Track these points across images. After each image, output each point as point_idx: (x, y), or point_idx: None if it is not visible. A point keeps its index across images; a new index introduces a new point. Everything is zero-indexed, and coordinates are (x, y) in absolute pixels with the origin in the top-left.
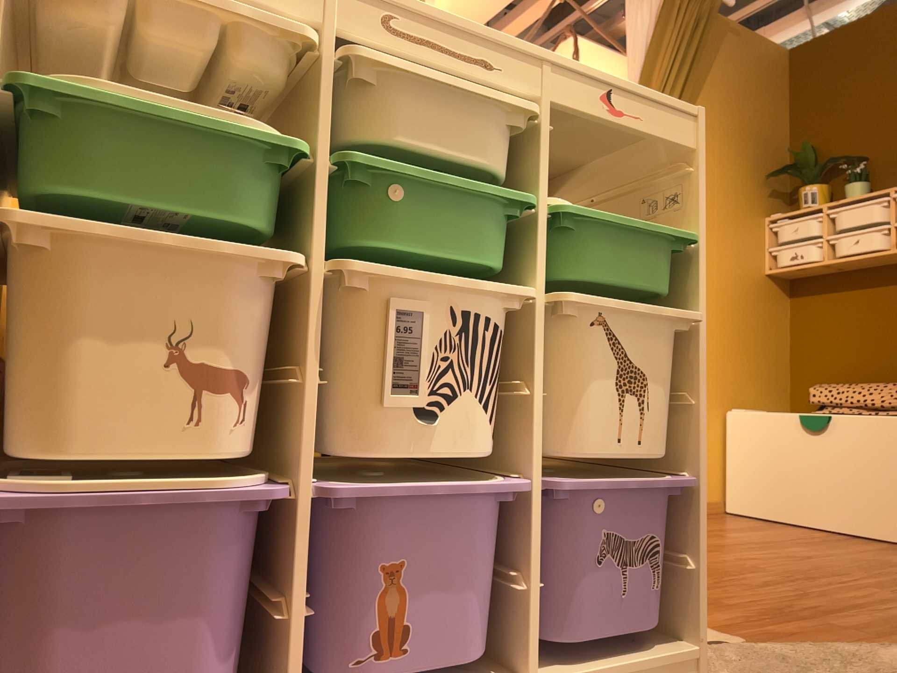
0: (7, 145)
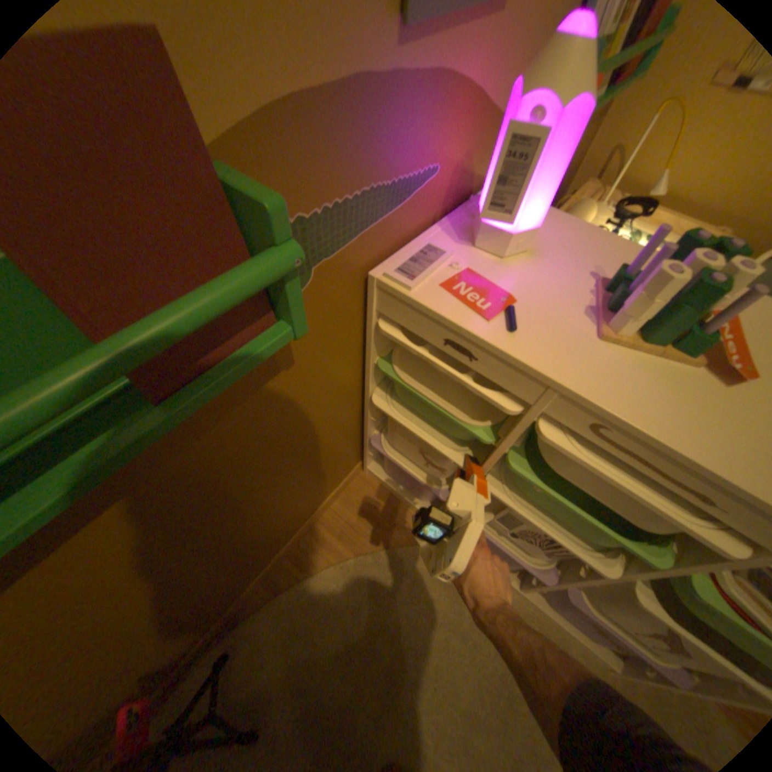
0: (376, 372)
